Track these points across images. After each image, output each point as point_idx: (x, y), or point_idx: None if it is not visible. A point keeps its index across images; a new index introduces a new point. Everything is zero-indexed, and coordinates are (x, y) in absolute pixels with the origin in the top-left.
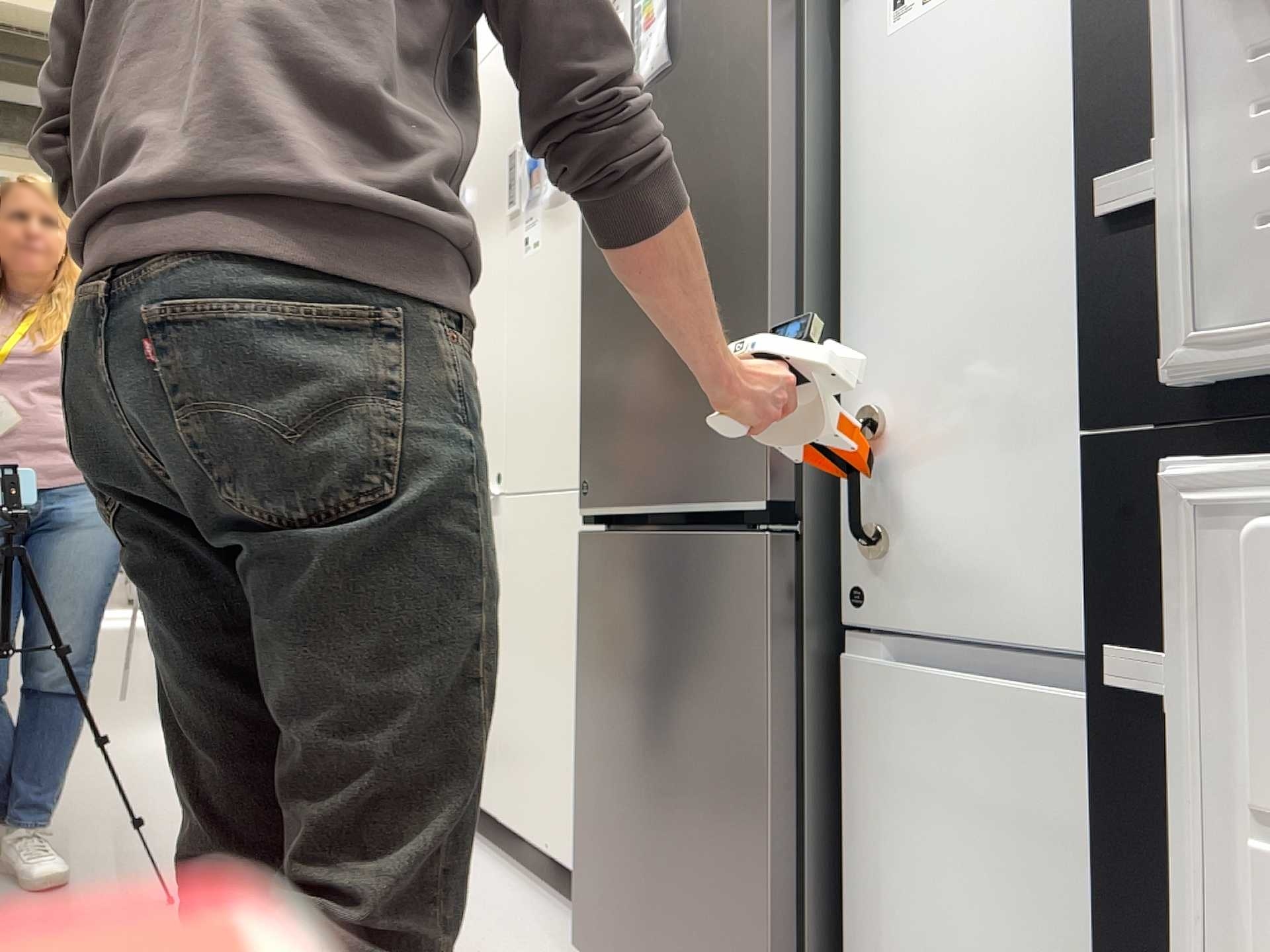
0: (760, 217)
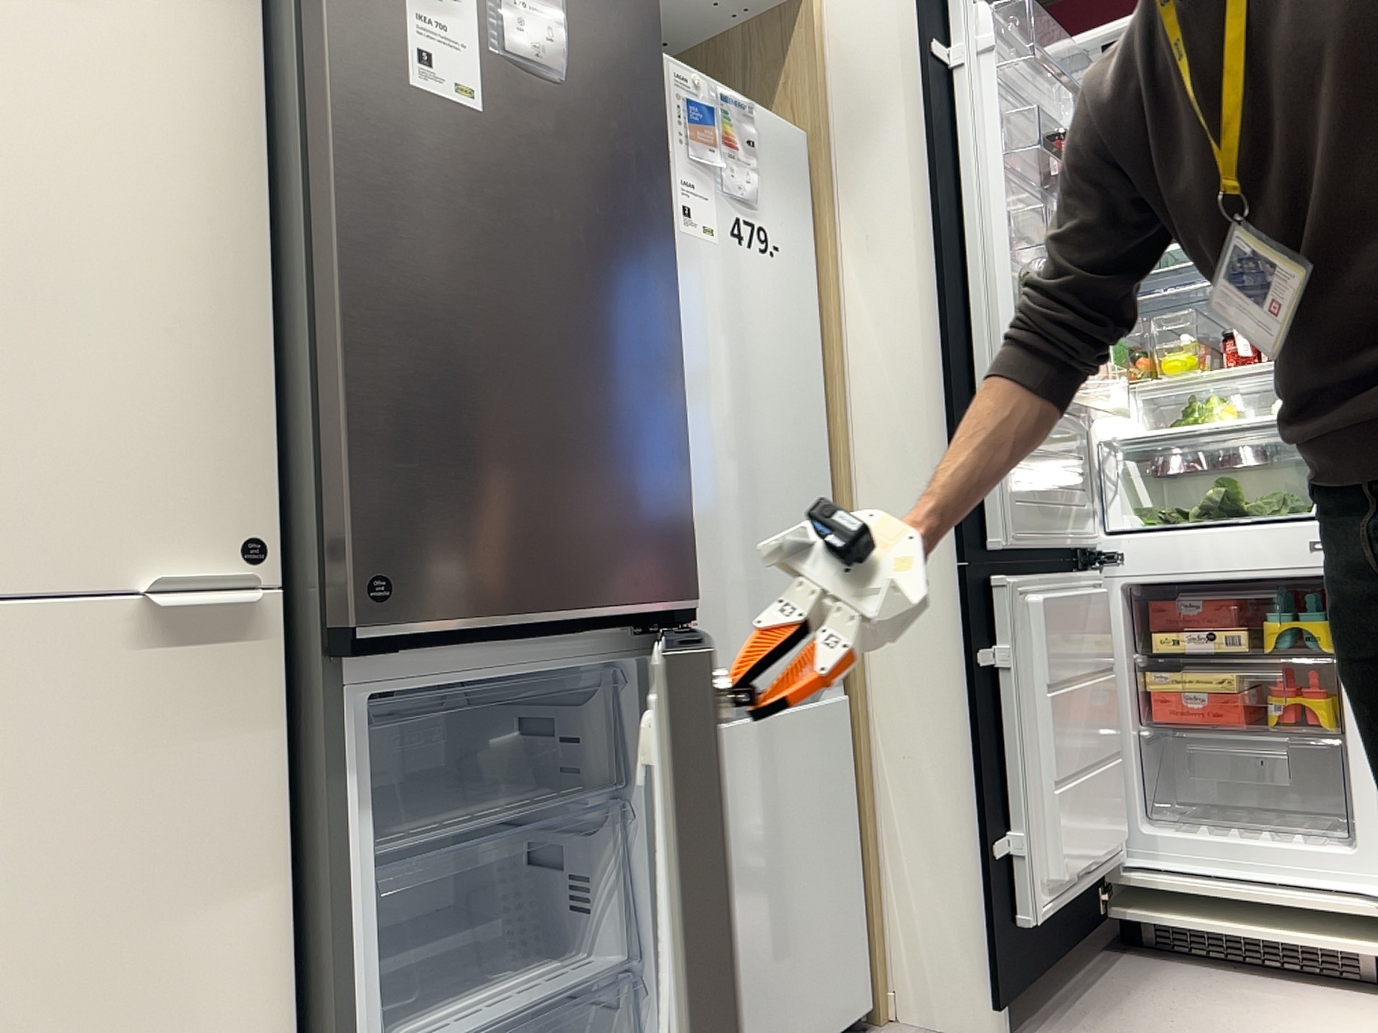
0: (671, 330)
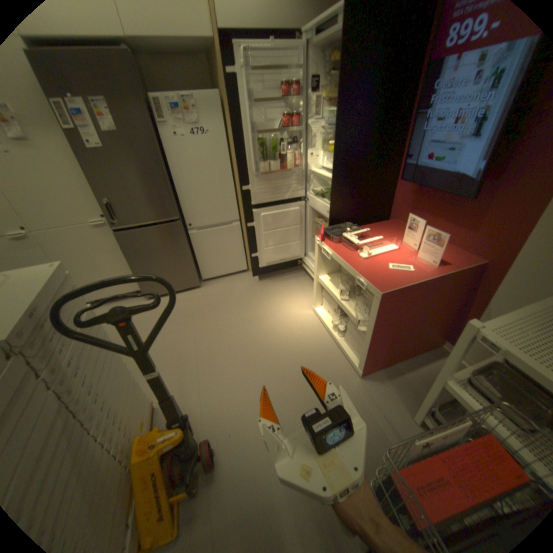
0: (162, 171)
